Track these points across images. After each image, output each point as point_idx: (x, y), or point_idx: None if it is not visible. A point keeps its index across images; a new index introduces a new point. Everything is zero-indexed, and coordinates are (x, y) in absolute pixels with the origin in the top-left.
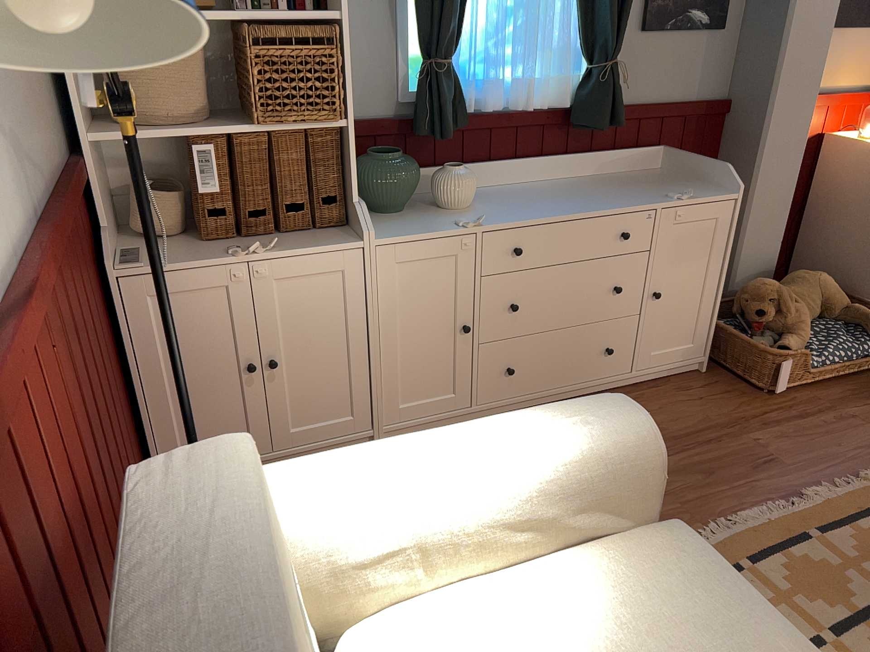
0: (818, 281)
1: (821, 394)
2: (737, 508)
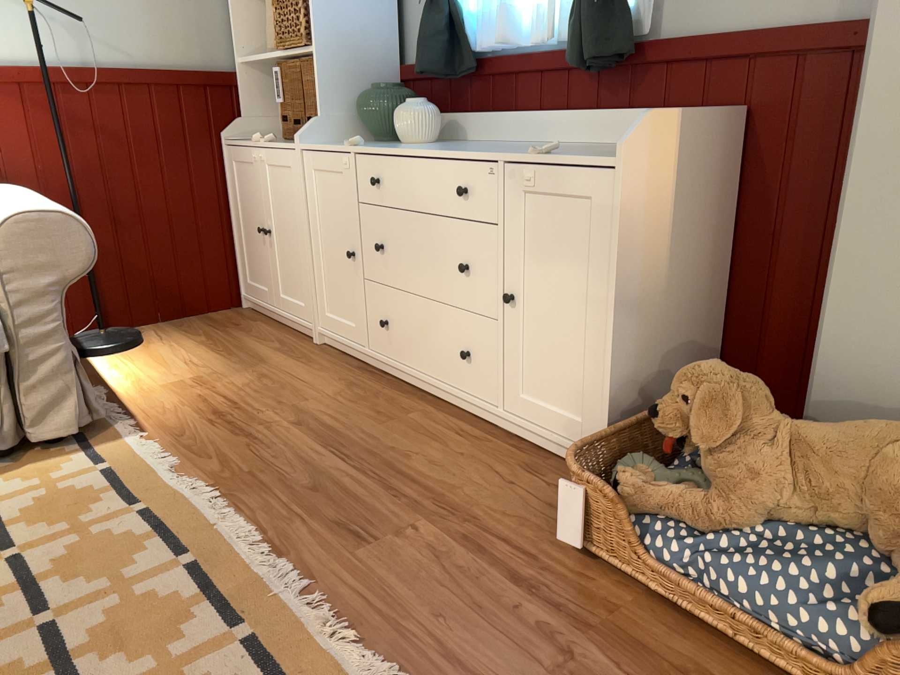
0: (895, 444)
1: (640, 616)
2: (247, 508)
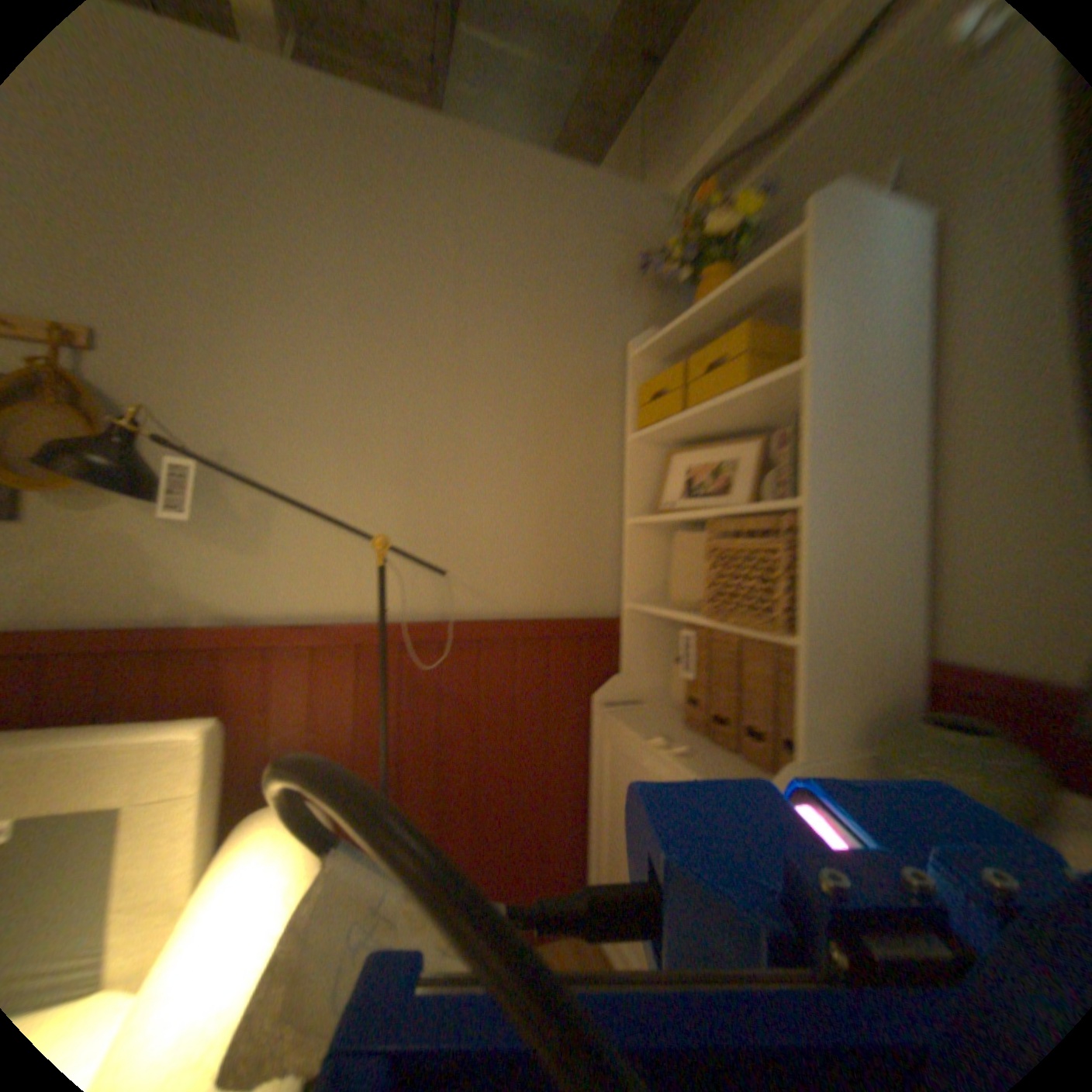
0: None
1: None
2: None
